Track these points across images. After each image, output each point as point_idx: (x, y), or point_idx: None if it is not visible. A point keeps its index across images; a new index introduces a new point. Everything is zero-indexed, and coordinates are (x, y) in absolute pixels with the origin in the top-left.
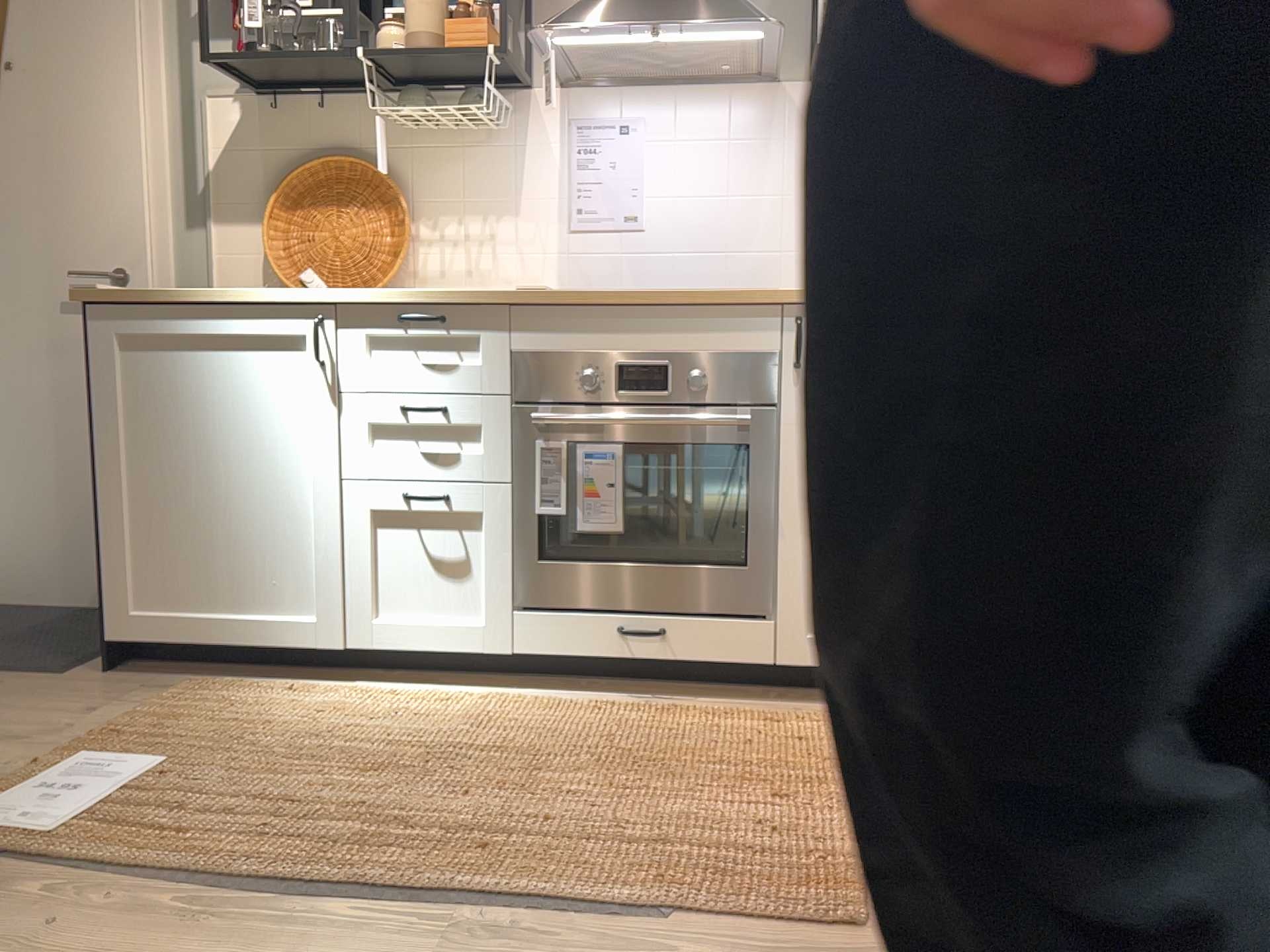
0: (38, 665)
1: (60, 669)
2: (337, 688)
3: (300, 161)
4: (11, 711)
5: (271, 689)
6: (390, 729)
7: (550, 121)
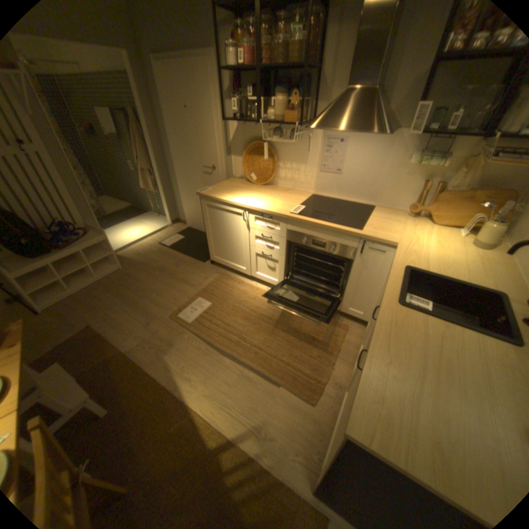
0: (201, 257)
1: (204, 260)
2: (249, 281)
3: (251, 140)
4: (194, 274)
5: (237, 279)
6: (253, 302)
7: (319, 134)
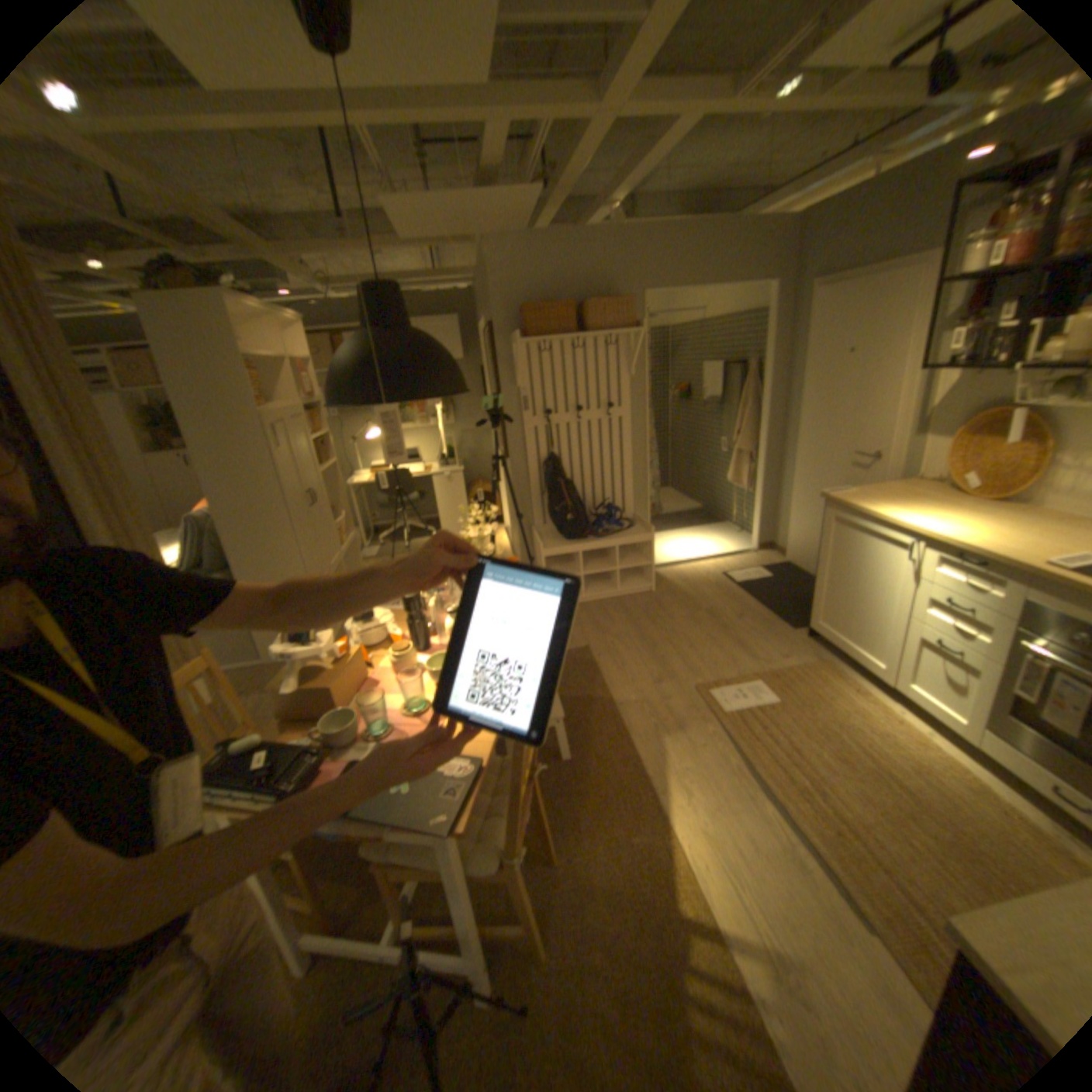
0: (792, 619)
1: (796, 626)
2: (886, 700)
3: (990, 404)
4: (766, 641)
5: (856, 684)
6: (879, 742)
7: None
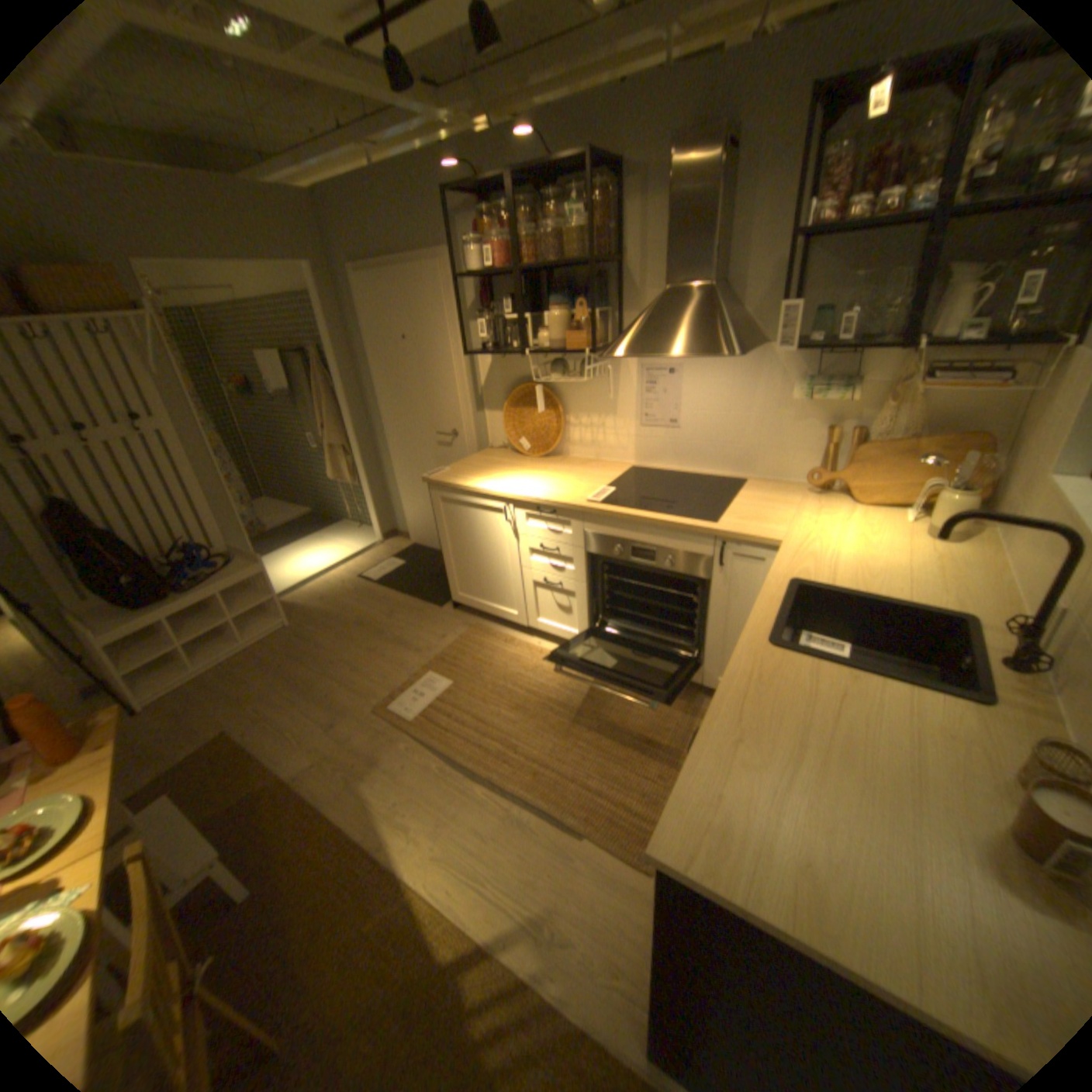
0: (436, 598)
1: (442, 603)
2: (525, 638)
3: (517, 382)
4: (422, 629)
5: (502, 635)
6: (532, 676)
7: (631, 364)
